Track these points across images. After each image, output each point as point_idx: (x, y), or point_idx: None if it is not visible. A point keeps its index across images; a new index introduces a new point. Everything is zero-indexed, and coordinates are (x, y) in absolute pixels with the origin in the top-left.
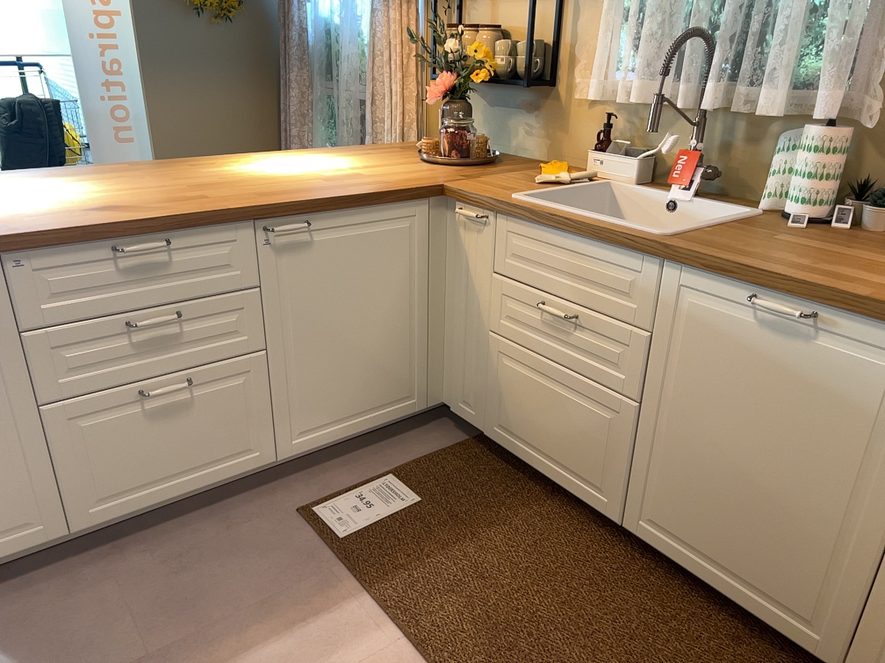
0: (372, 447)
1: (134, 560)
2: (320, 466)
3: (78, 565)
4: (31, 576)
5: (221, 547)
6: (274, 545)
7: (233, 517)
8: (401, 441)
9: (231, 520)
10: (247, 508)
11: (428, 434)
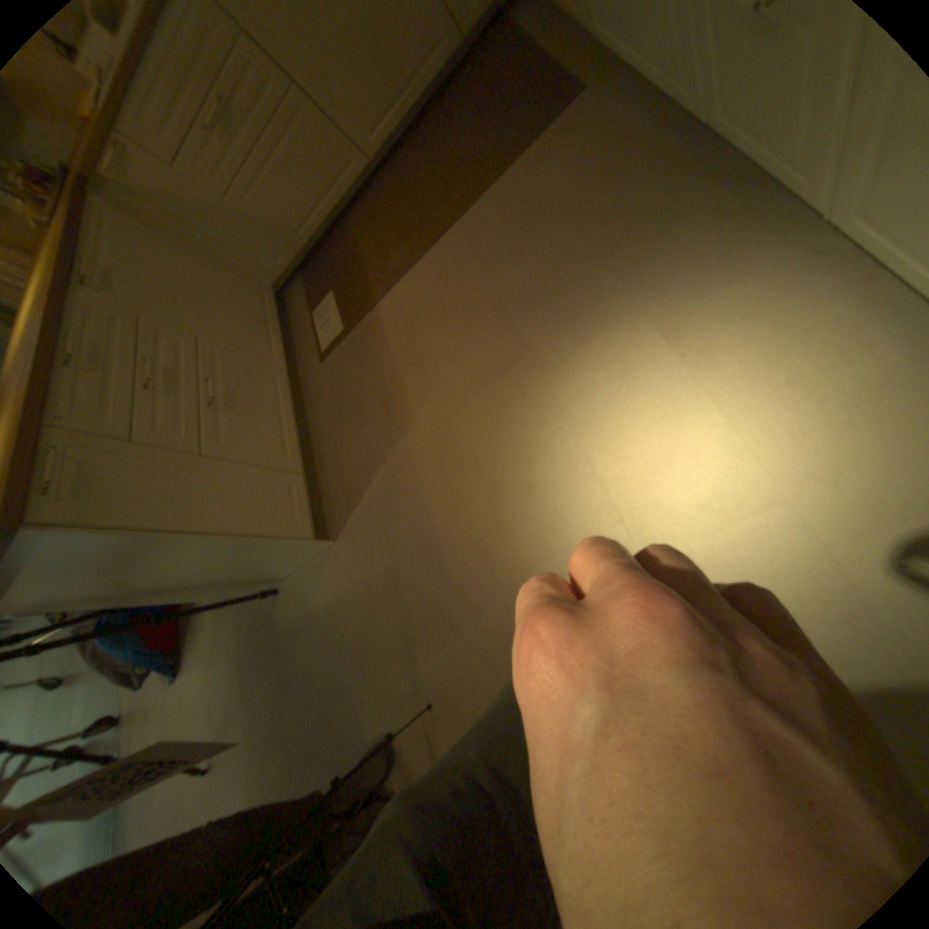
0: (295, 331)
1: (331, 445)
2: (299, 357)
3: (326, 476)
4: (326, 501)
5: (334, 397)
6: (341, 366)
7: (318, 397)
8: (295, 315)
9: (320, 399)
10: (315, 391)
11: (295, 299)
